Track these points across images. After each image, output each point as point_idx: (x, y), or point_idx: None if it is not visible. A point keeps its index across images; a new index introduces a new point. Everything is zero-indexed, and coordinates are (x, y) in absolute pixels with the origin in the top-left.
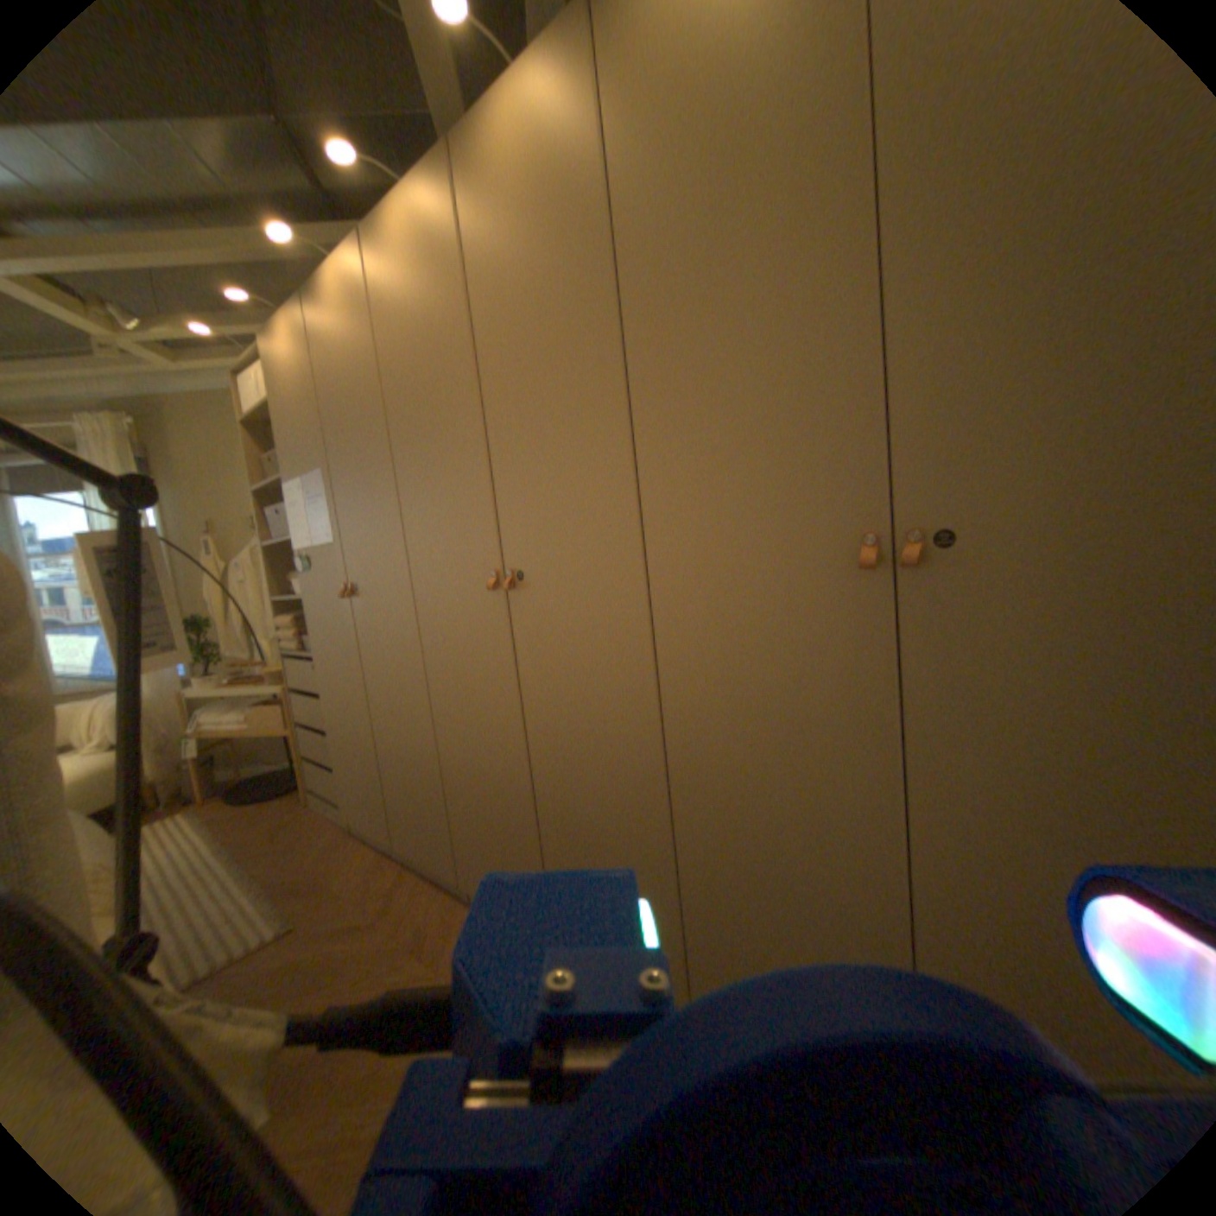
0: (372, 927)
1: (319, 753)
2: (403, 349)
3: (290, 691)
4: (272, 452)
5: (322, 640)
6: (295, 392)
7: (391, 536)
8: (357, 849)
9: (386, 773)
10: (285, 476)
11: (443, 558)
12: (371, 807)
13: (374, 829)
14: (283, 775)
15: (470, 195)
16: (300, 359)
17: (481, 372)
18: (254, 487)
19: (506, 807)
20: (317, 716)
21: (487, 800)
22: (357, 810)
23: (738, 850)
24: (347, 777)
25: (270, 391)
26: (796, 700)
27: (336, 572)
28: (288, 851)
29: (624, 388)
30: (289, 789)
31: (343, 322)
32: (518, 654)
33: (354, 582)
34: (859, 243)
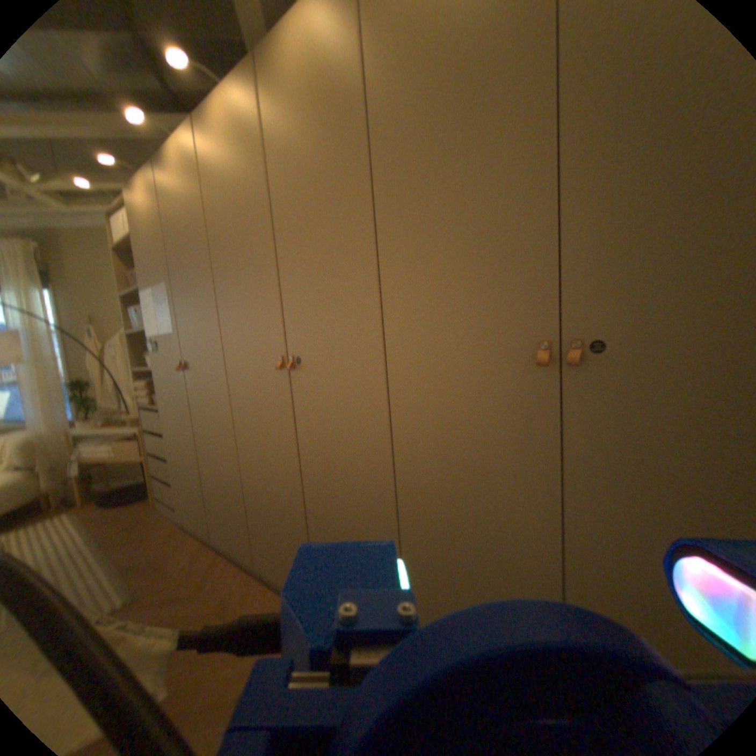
0: (192, 595)
1: (162, 472)
2: (221, 200)
3: (143, 430)
4: (134, 268)
5: (164, 397)
6: (148, 227)
7: (212, 328)
8: (186, 538)
9: (206, 489)
10: (141, 285)
11: (246, 345)
12: (195, 511)
13: (198, 525)
14: (139, 485)
15: (270, 93)
16: (152, 204)
17: (275, 217)
18: (120, 291)
19: (286, 516)
20: (161, 448)
21: (273, 511)
22: (186, 512)
23: (444, 555)
24: (180, 490)
25: (132, 226)
26: (488, 455)
27: (174, 351)
28: (137, 539)
29: (373, 232)
30: (142, 495)
31: (181, 180)
32: (296, 413)
33: (186, 359)
34: (545, 132)
